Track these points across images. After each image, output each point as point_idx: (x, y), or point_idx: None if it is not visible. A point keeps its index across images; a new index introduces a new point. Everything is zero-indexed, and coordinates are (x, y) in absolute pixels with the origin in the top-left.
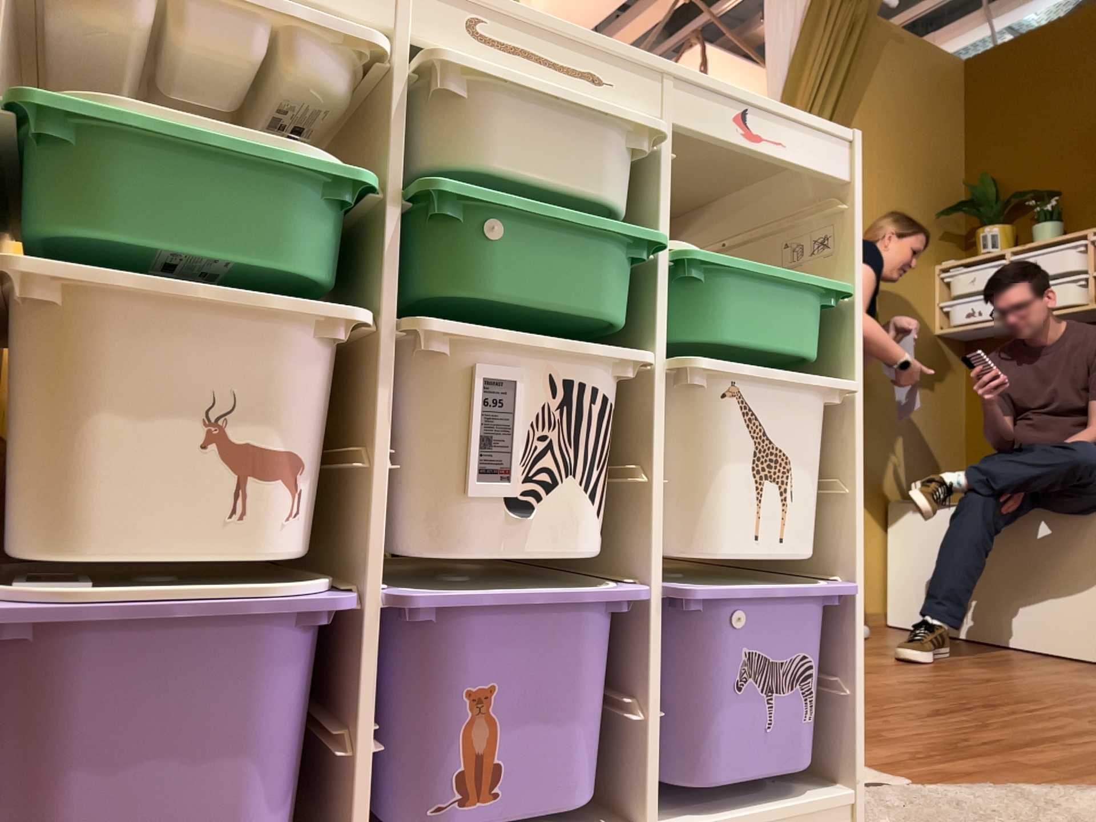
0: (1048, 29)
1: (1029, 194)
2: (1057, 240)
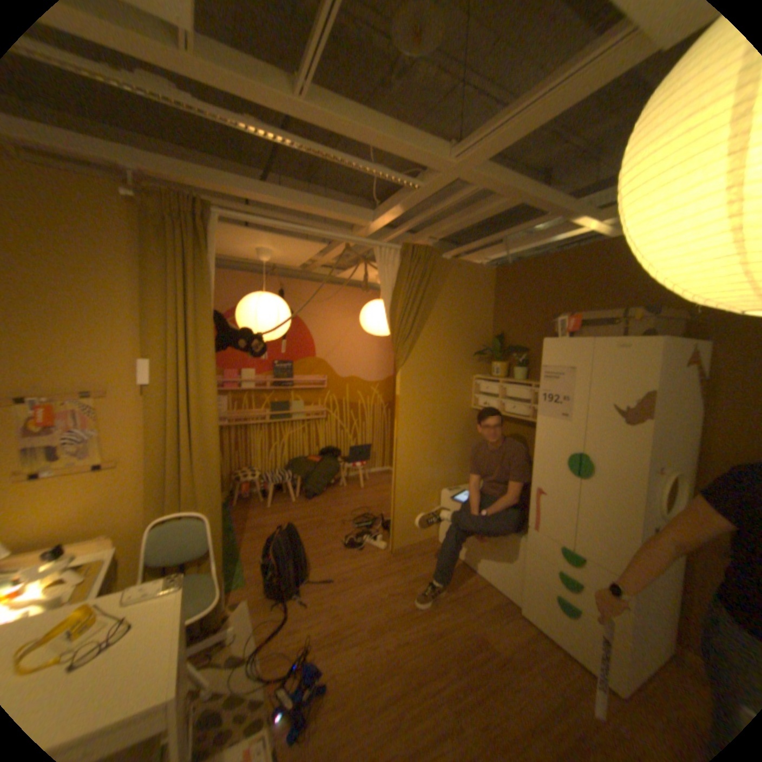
0: (537, 260)
1: (520, 348)
2: (524, 383)
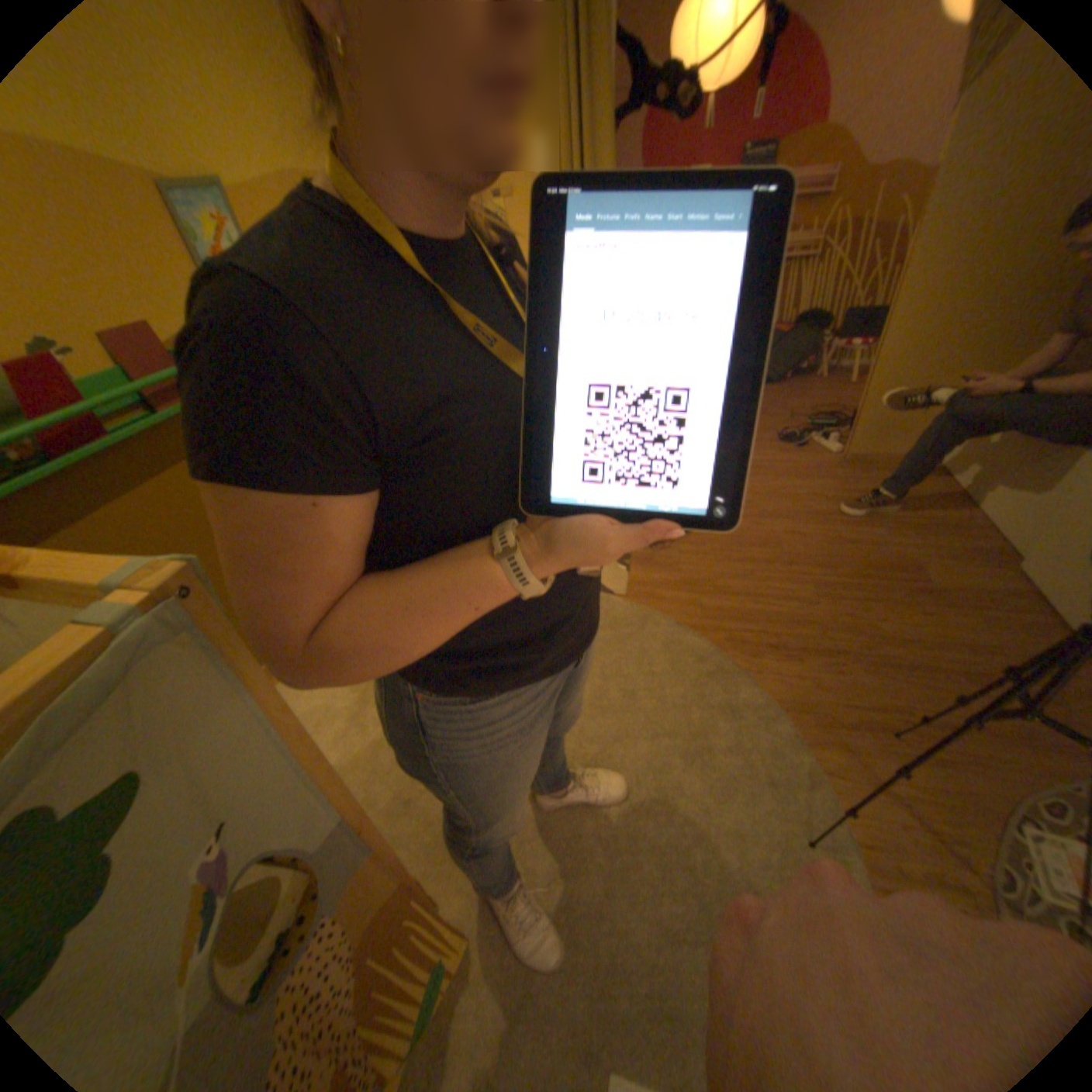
0: None
1: None
2: None
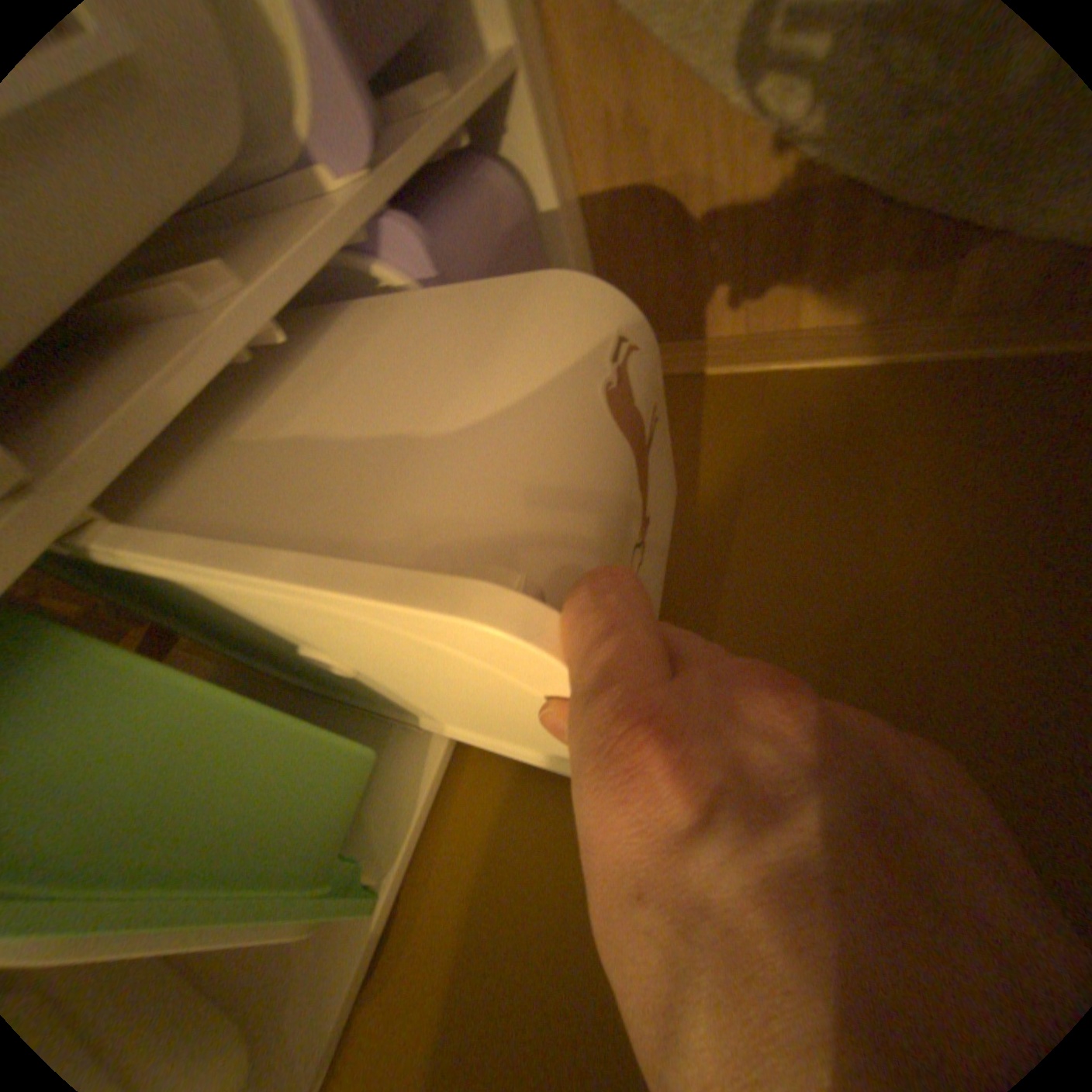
0: None
1: None
2: None
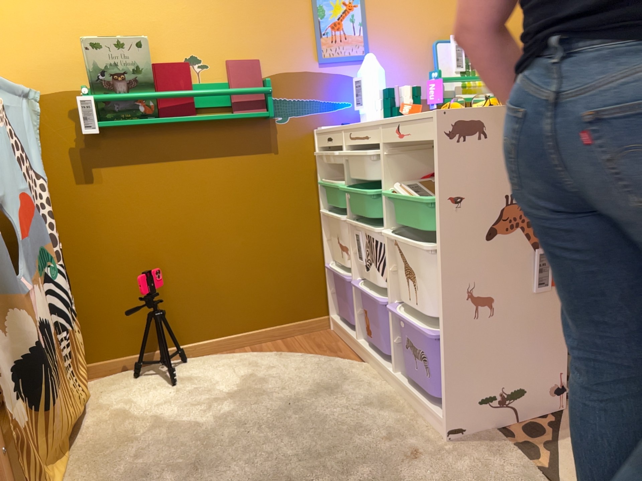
0: None
1: None
2: None
